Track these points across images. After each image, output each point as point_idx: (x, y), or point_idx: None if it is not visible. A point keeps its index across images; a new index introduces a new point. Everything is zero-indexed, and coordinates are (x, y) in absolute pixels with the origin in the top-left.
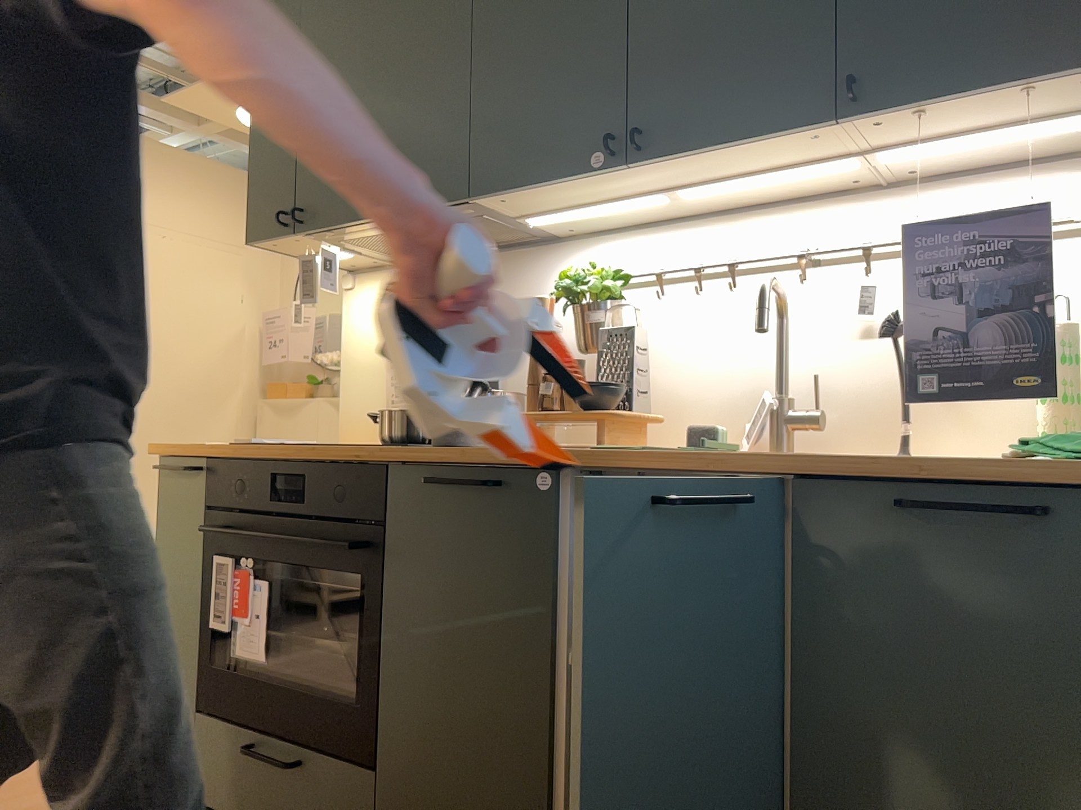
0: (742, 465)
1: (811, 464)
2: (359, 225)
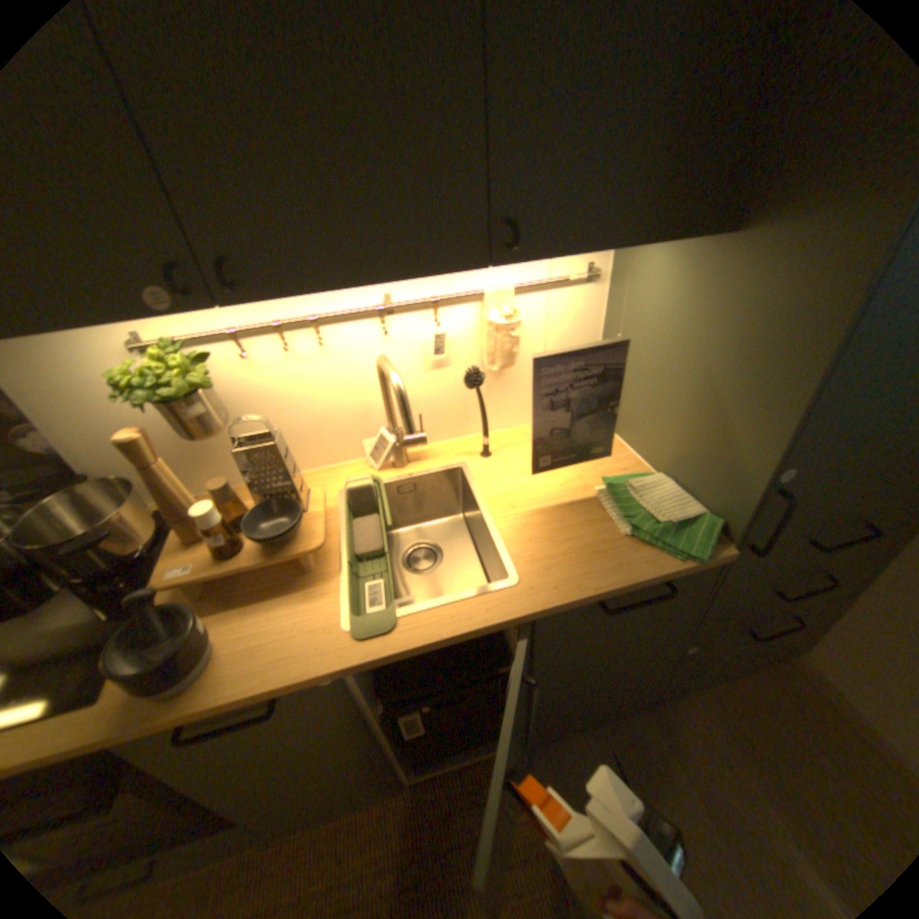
0: (505, 626)
1: (555, 613)
2: None
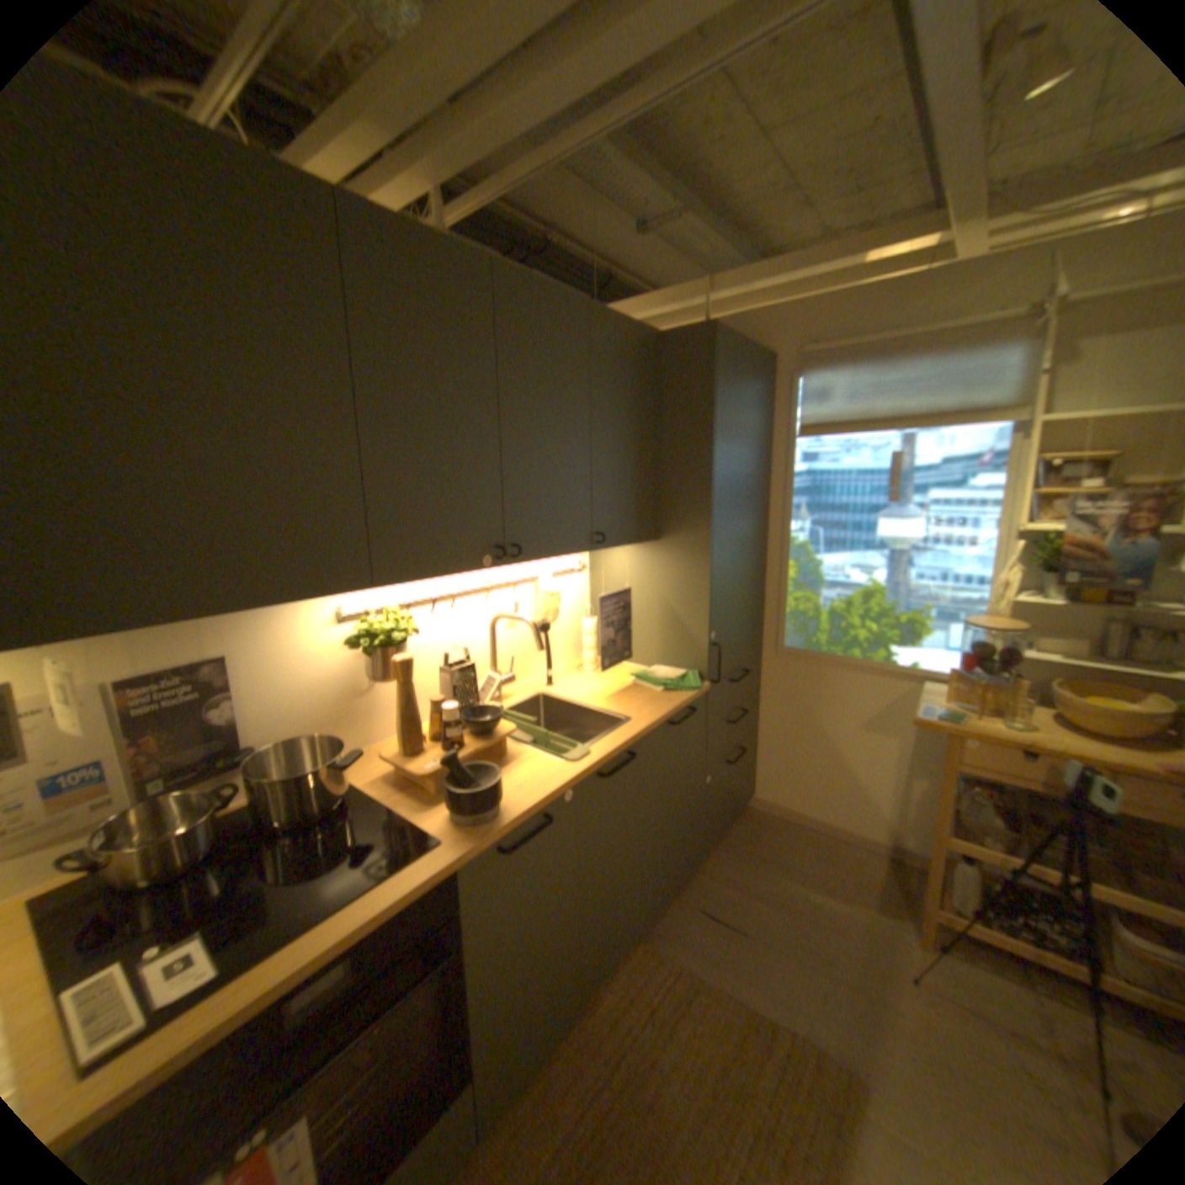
0: (639, 736)
1: (657, 724)
2: (152, 624)
